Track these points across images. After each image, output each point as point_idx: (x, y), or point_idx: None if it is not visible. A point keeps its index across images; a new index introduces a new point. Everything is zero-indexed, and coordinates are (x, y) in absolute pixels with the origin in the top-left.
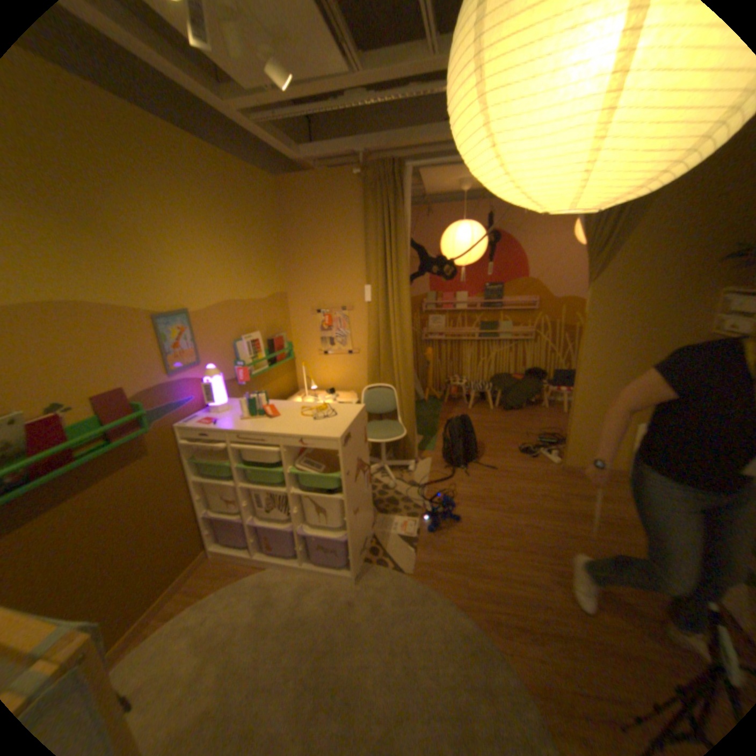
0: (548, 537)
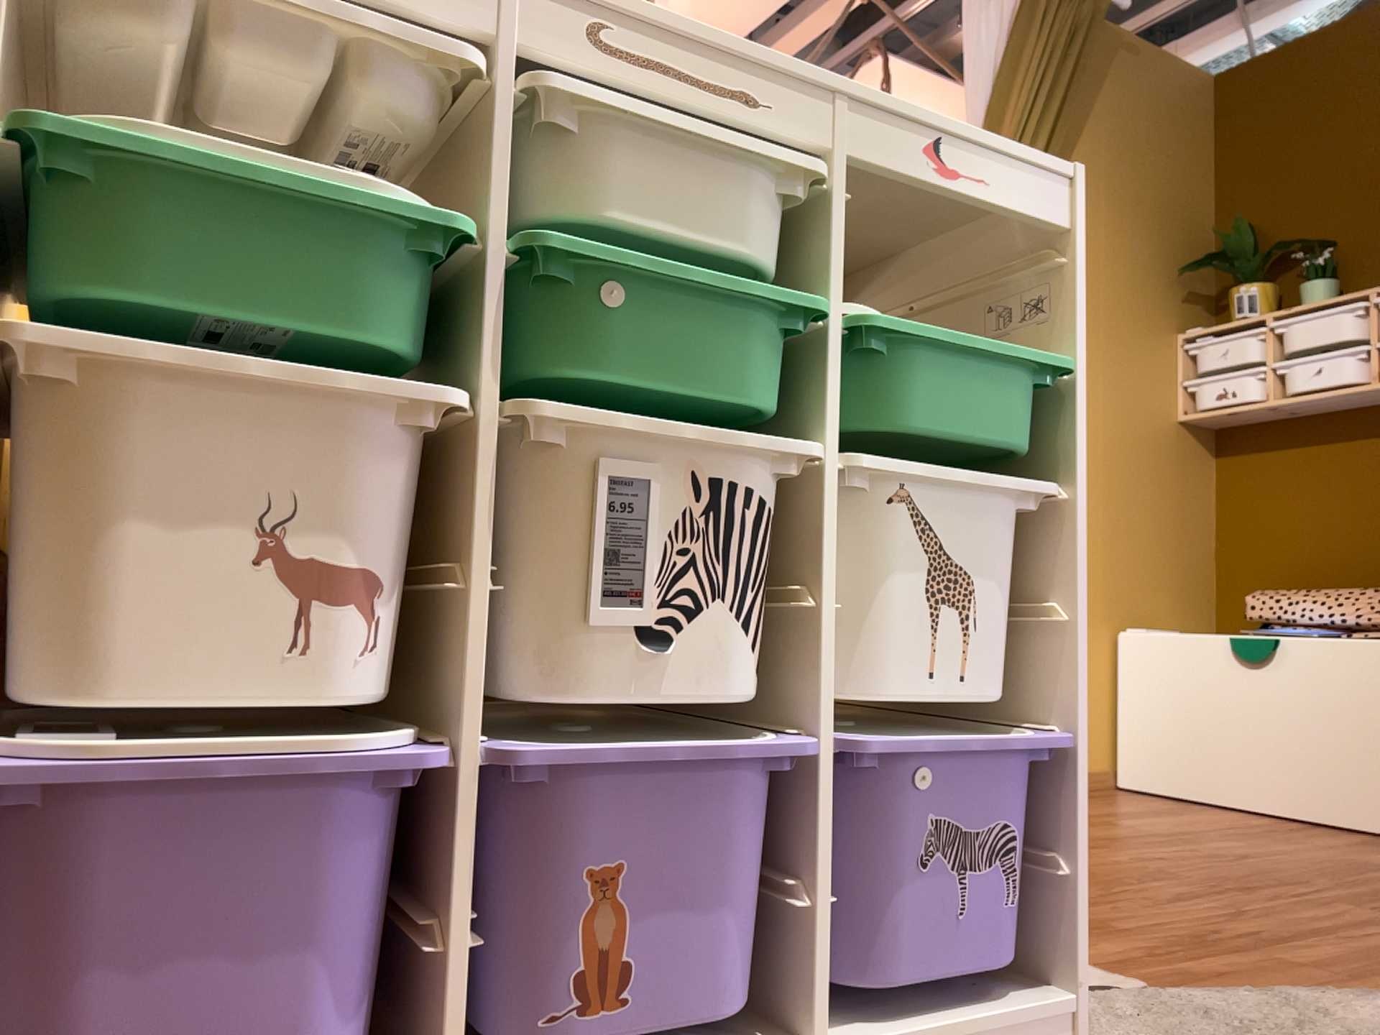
0: (1195, 858)
